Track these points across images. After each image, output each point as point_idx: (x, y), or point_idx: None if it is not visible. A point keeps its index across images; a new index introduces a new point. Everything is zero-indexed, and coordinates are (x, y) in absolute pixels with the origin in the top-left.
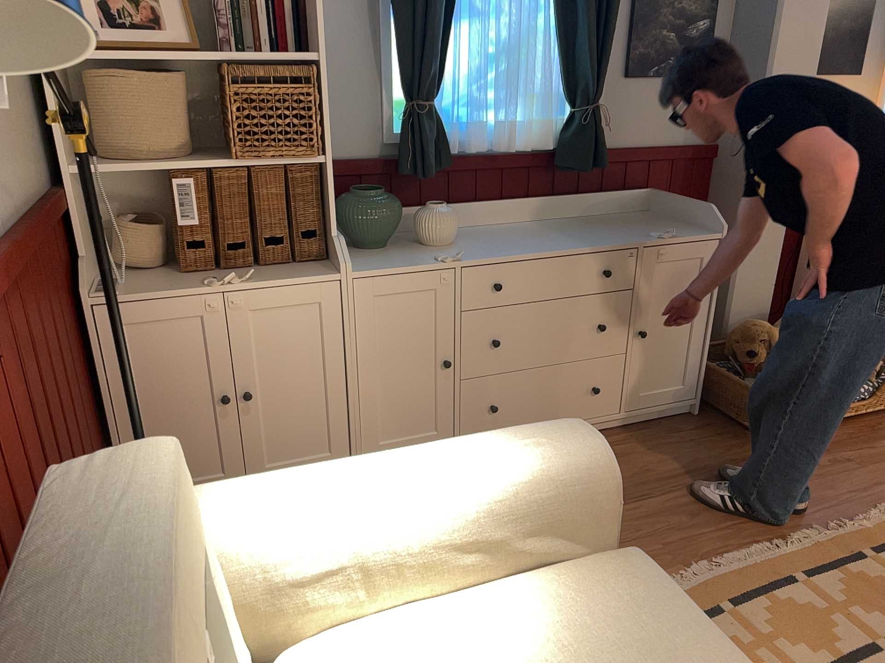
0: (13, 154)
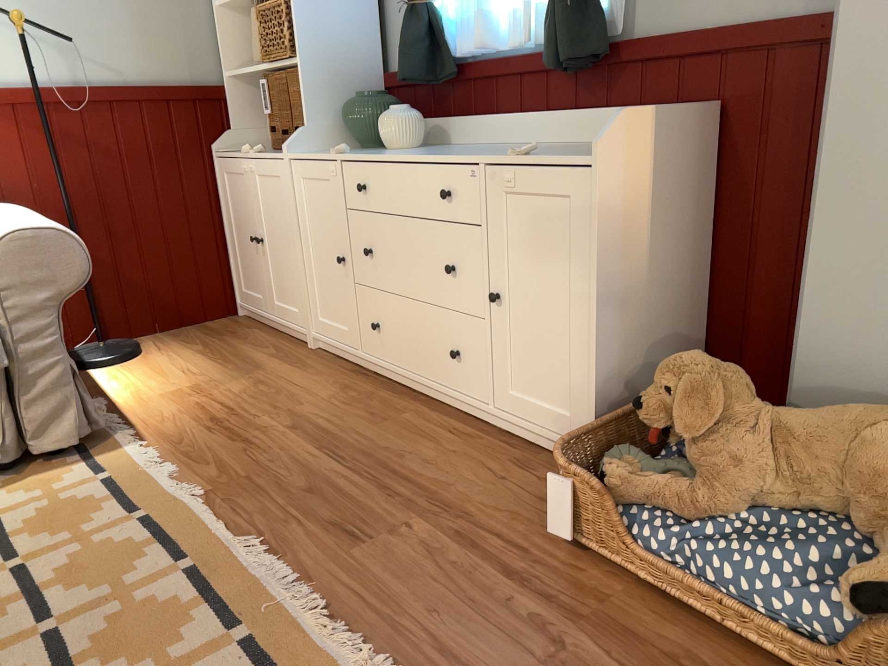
0: (148, 57)
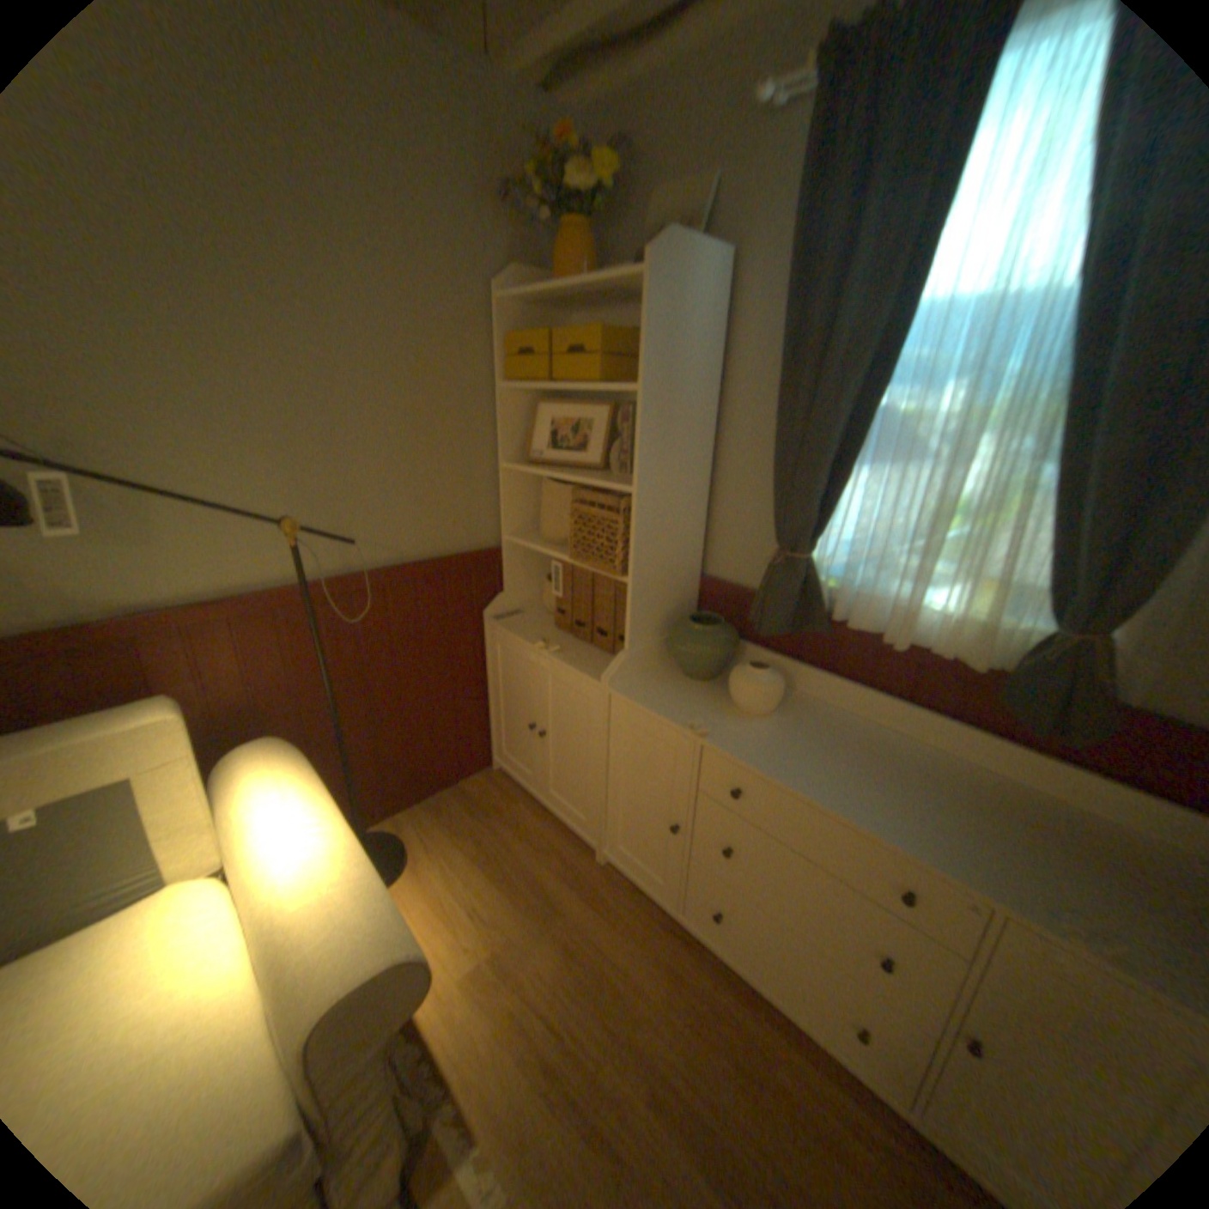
0: (425, 526)
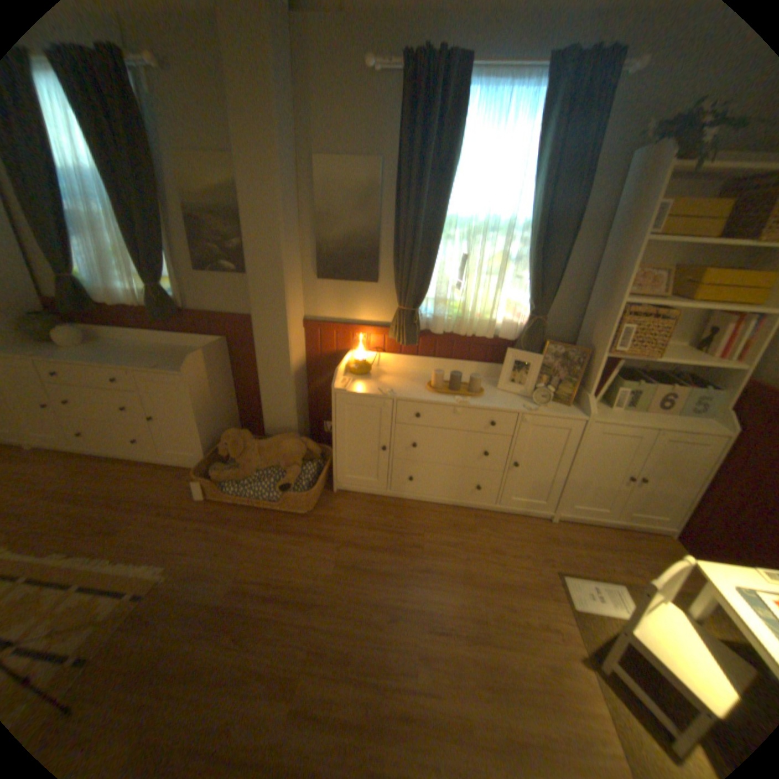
0: None
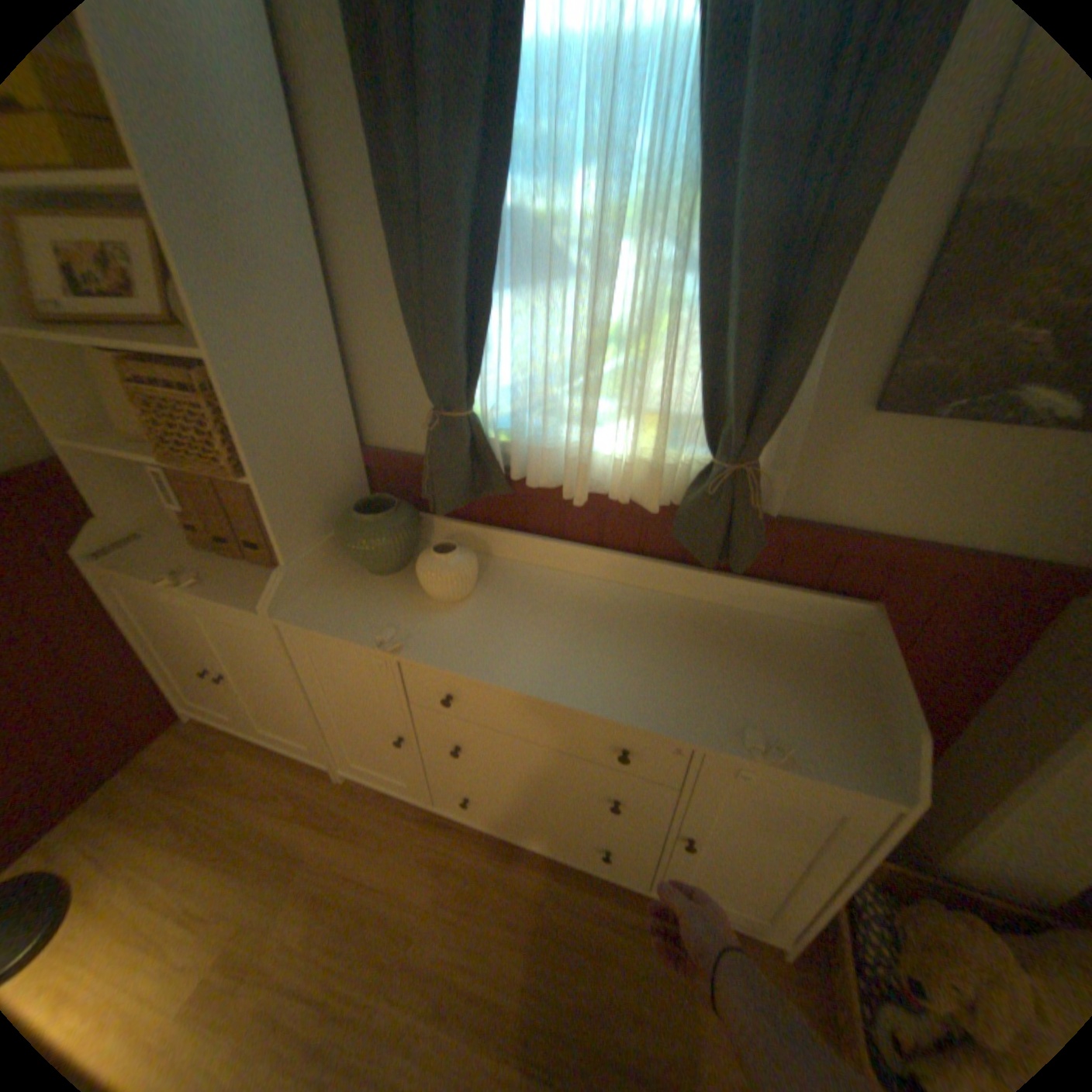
0: None
